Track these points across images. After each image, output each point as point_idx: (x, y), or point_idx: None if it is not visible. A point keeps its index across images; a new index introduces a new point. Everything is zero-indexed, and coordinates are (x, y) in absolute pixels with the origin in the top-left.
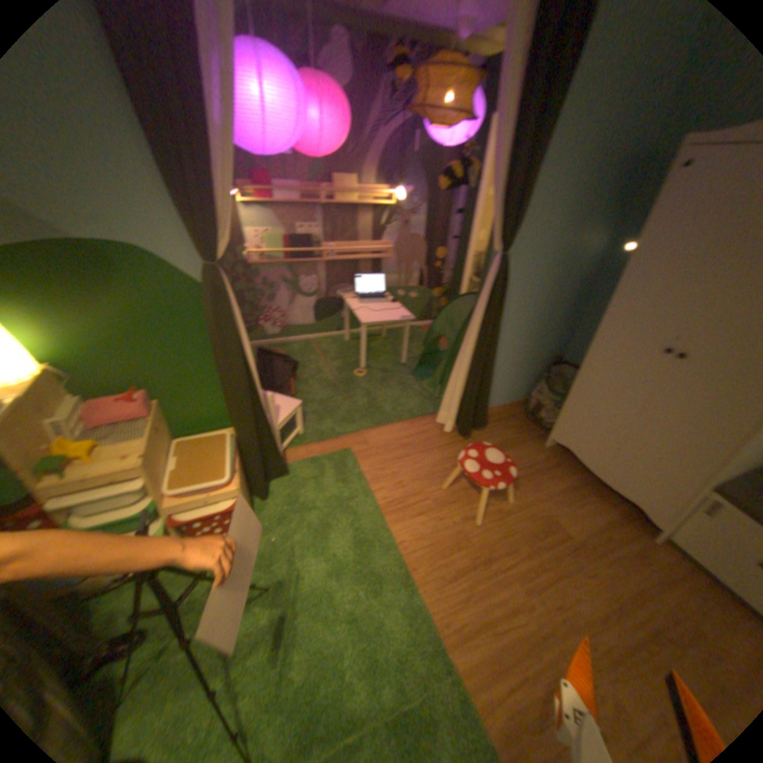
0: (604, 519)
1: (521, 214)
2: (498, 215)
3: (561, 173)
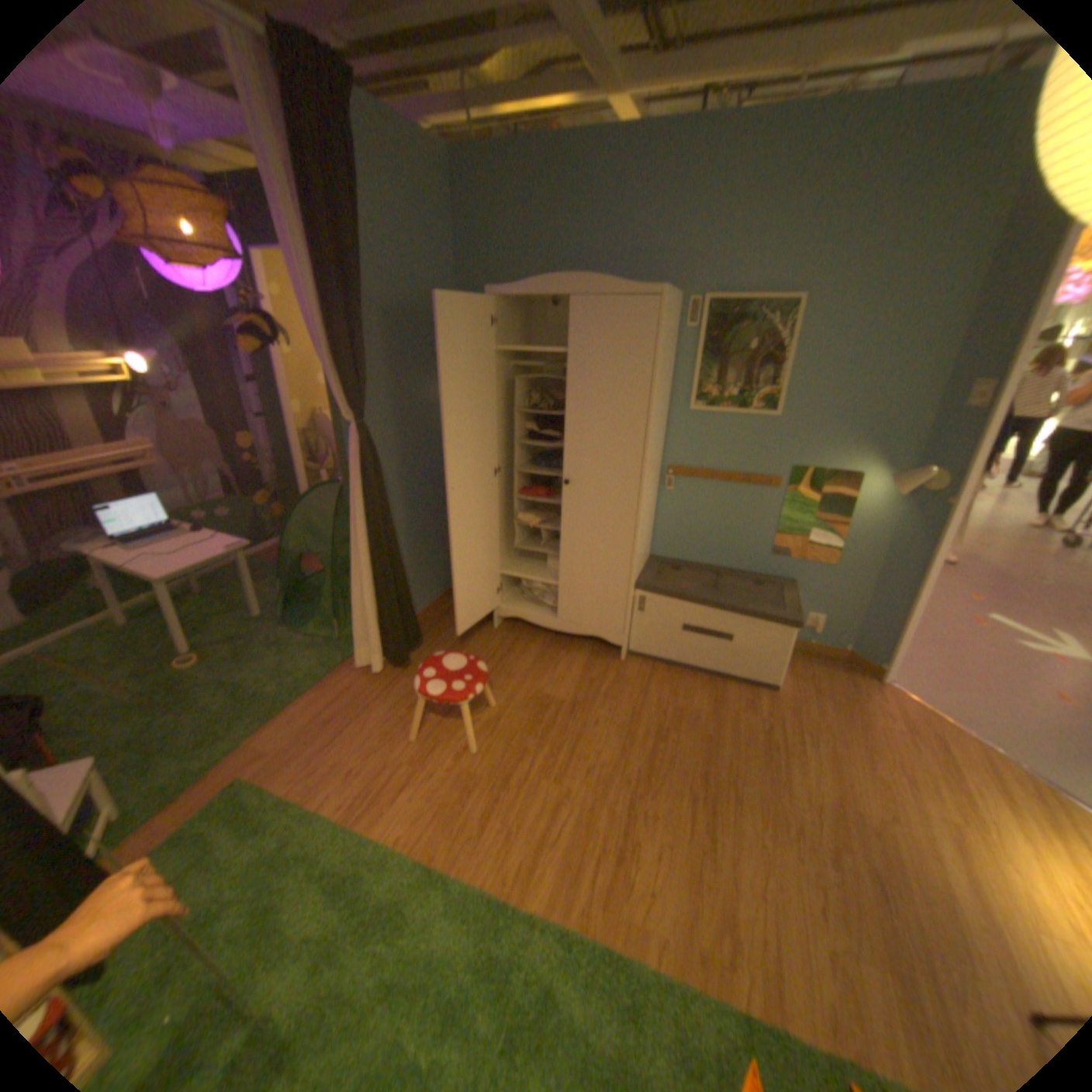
0: (576, 666)
1: (358, 374)
2: (333, 378)
3: (382, 324)
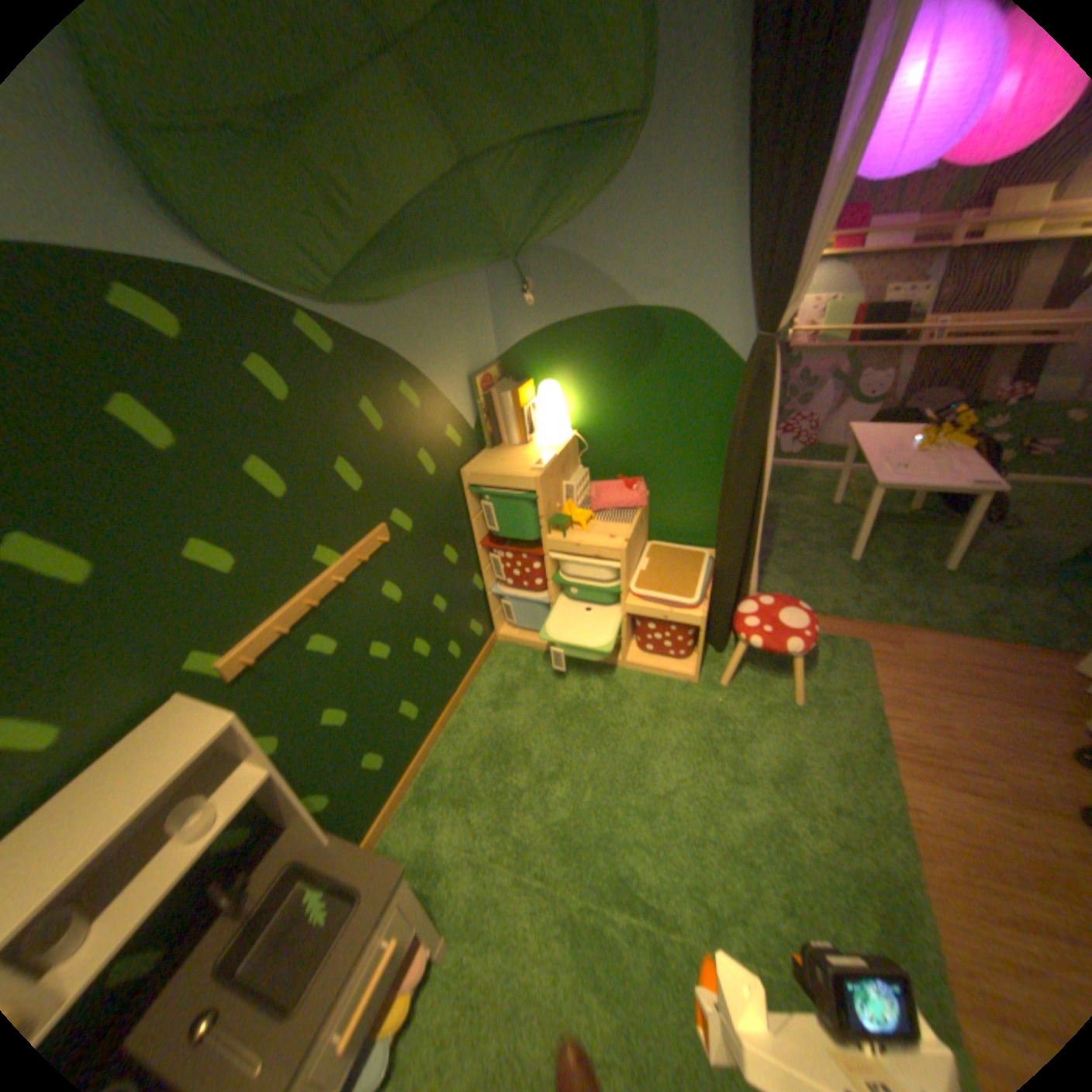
0: None
1: None
2: None
3: None
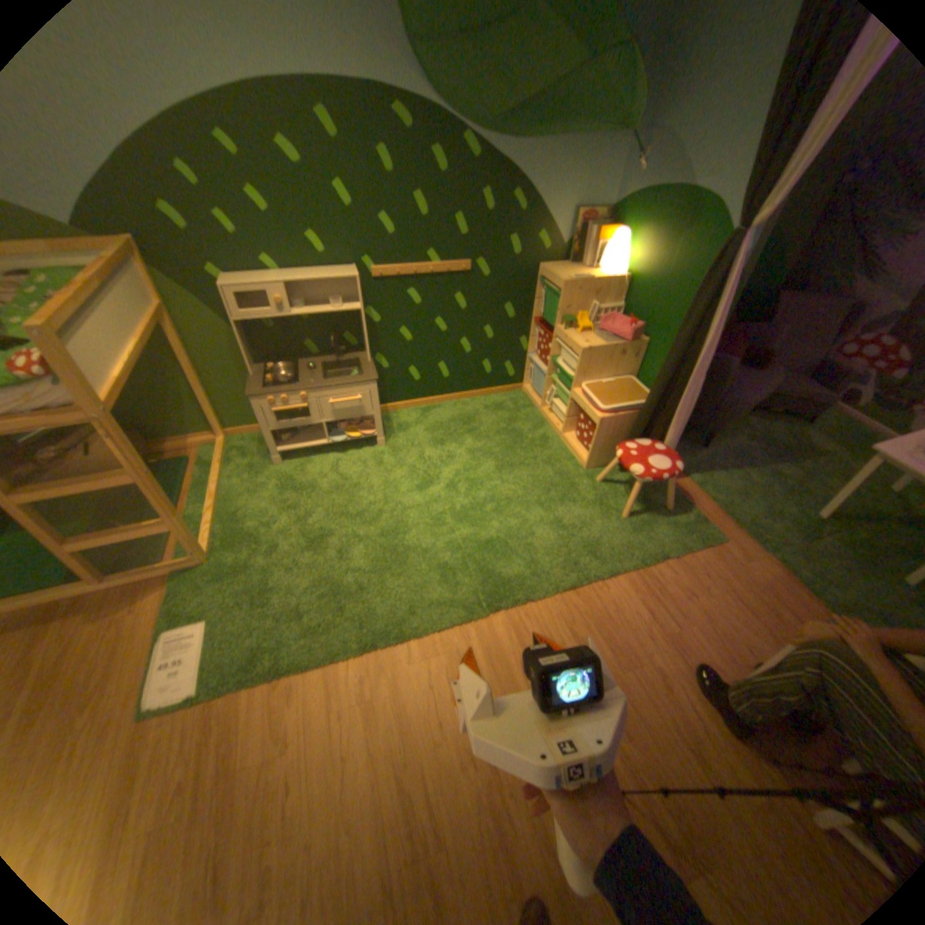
0: None
1: None
2: None
3: None
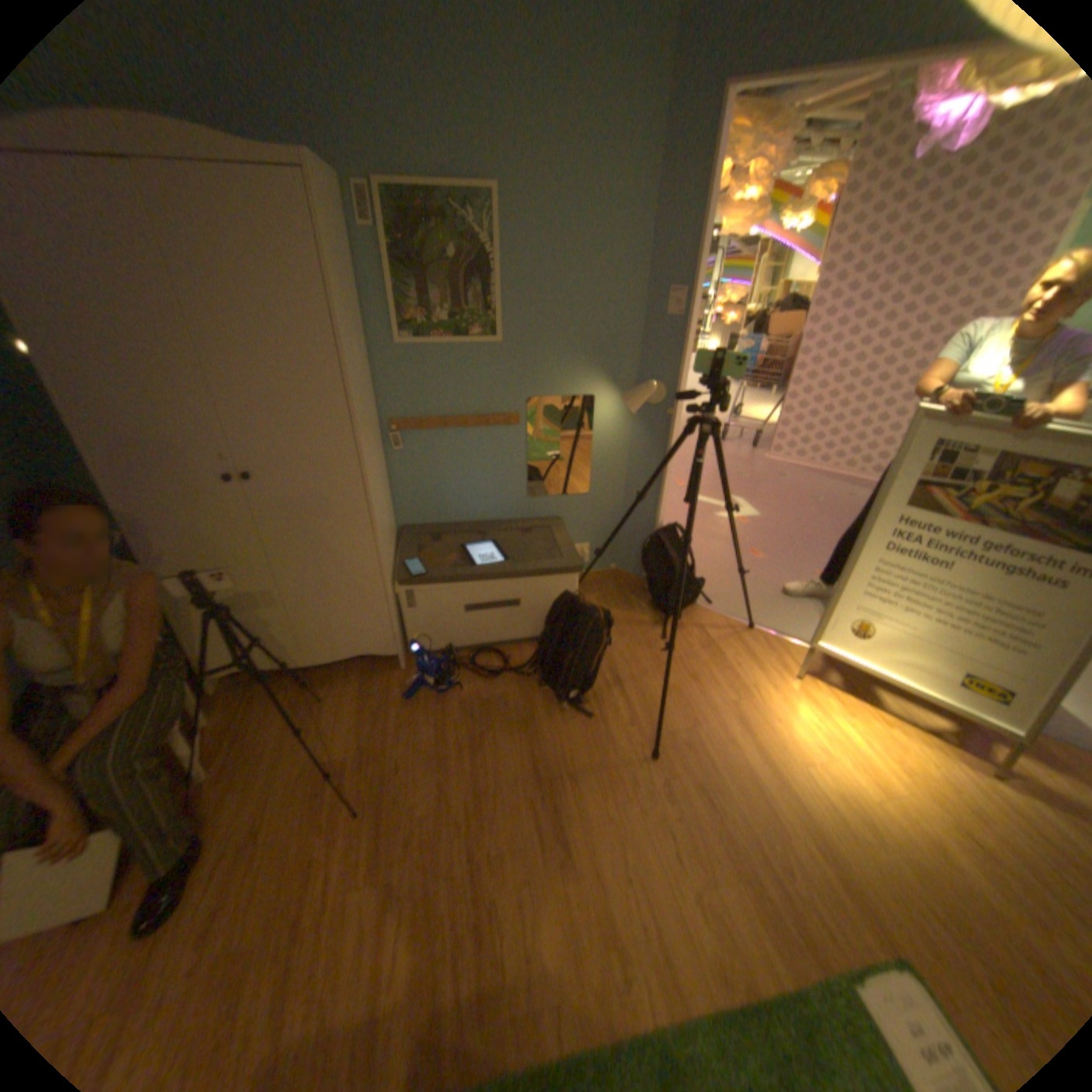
0: (348, 702)
1: None
2: None
3: None
